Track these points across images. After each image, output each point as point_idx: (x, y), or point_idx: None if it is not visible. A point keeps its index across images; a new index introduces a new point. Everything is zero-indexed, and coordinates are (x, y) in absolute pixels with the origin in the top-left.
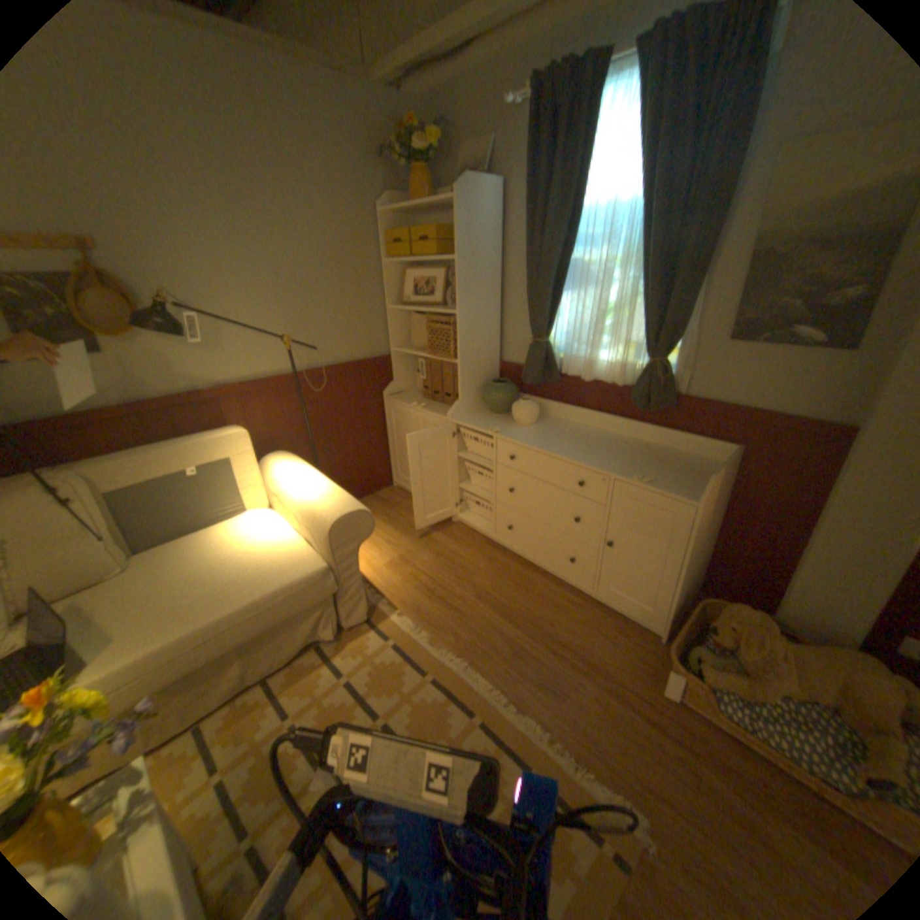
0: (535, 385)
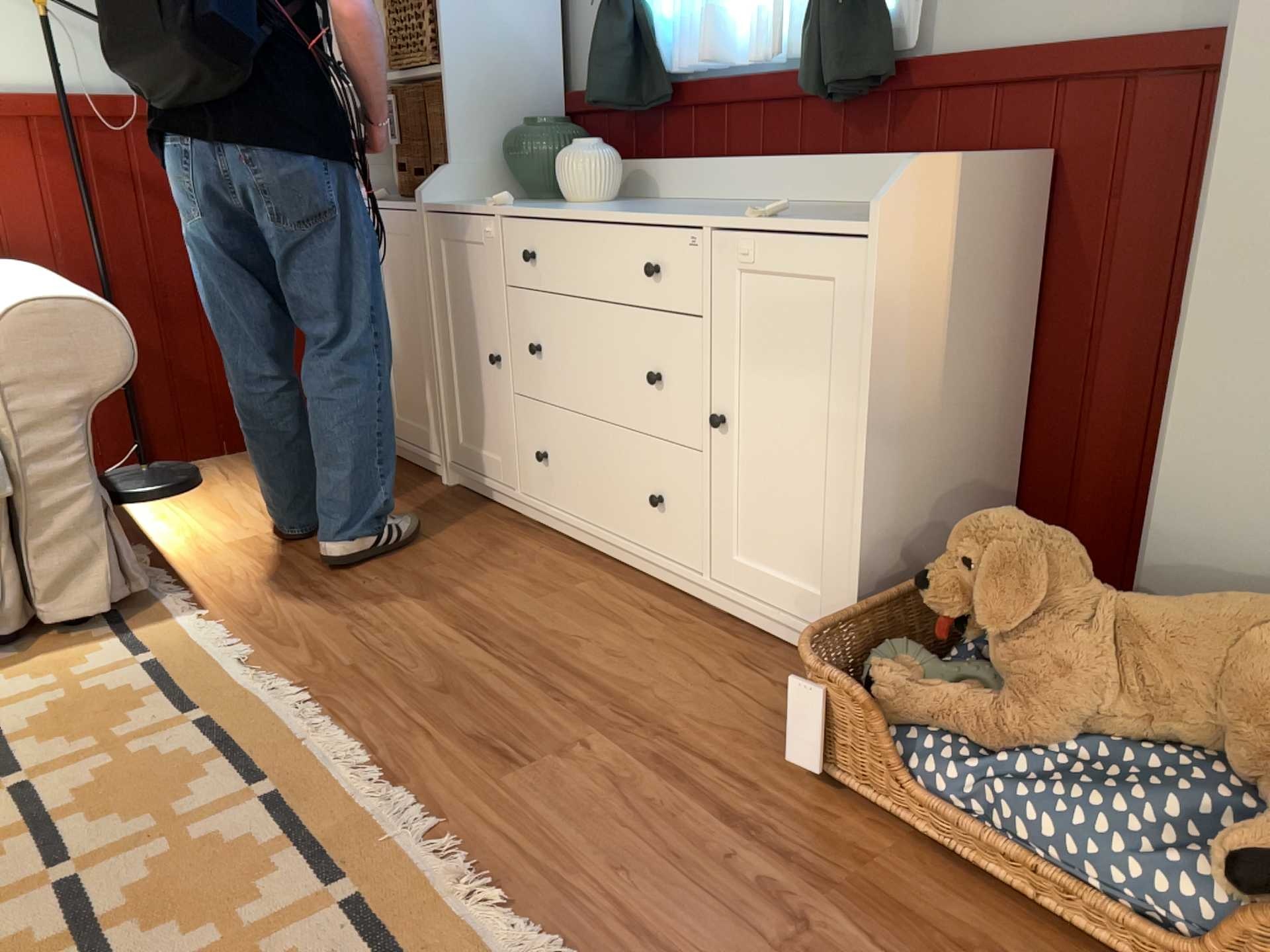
0: (610, 109)
